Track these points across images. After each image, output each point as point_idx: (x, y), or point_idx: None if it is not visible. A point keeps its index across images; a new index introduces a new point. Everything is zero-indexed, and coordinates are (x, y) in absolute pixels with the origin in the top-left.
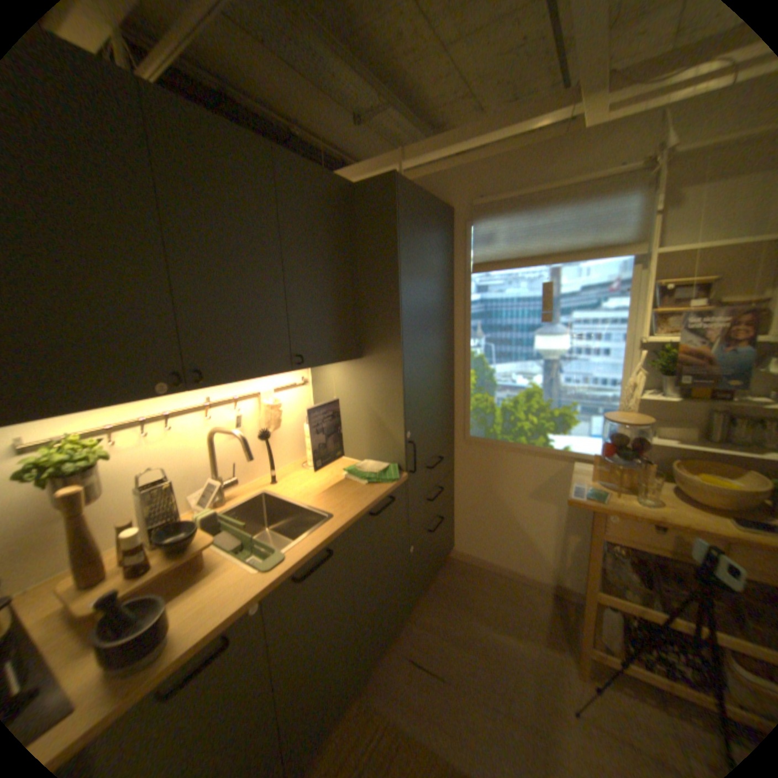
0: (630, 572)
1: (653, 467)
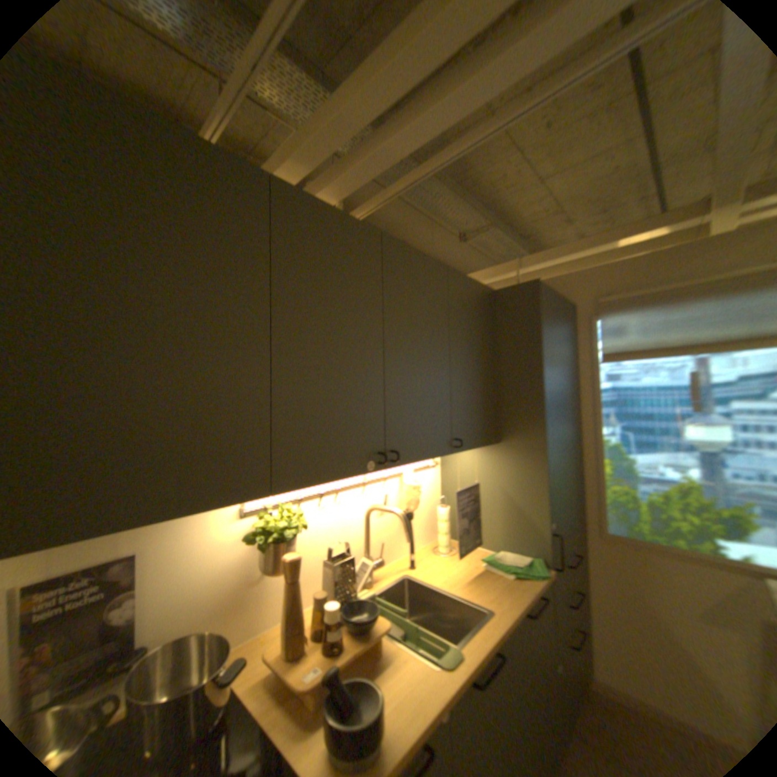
0: None
1: None
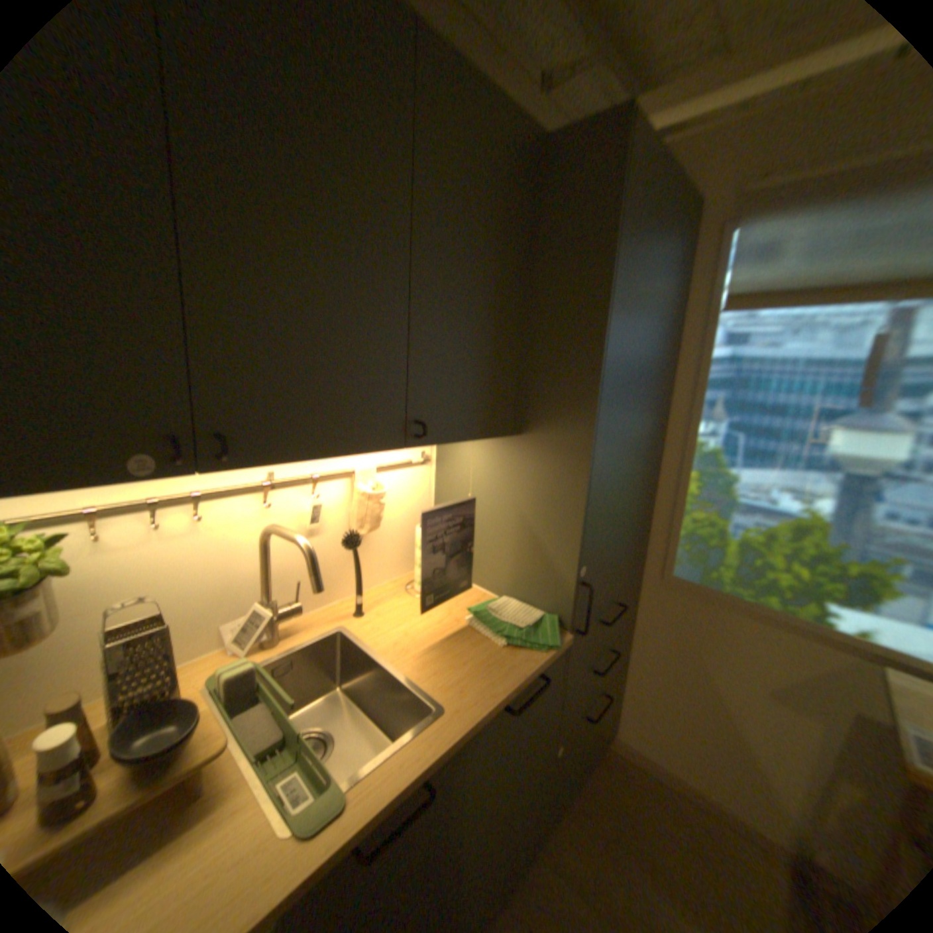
0: None
1: None
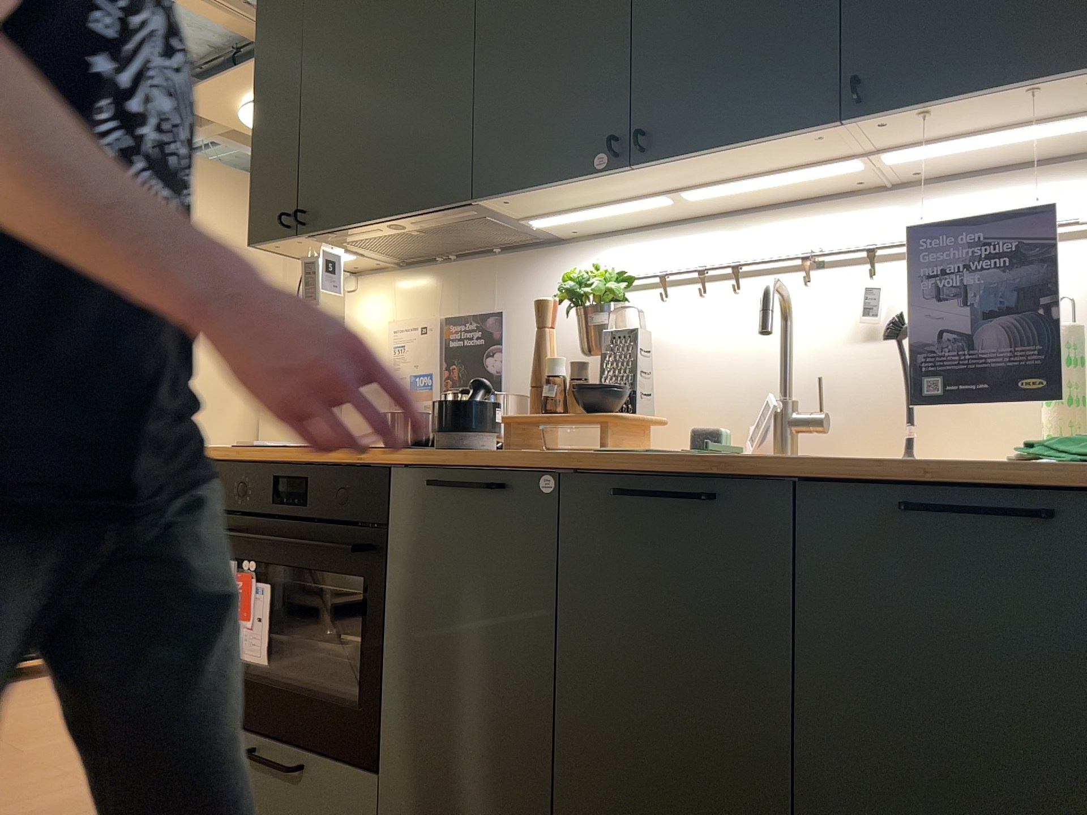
0: None
1: None
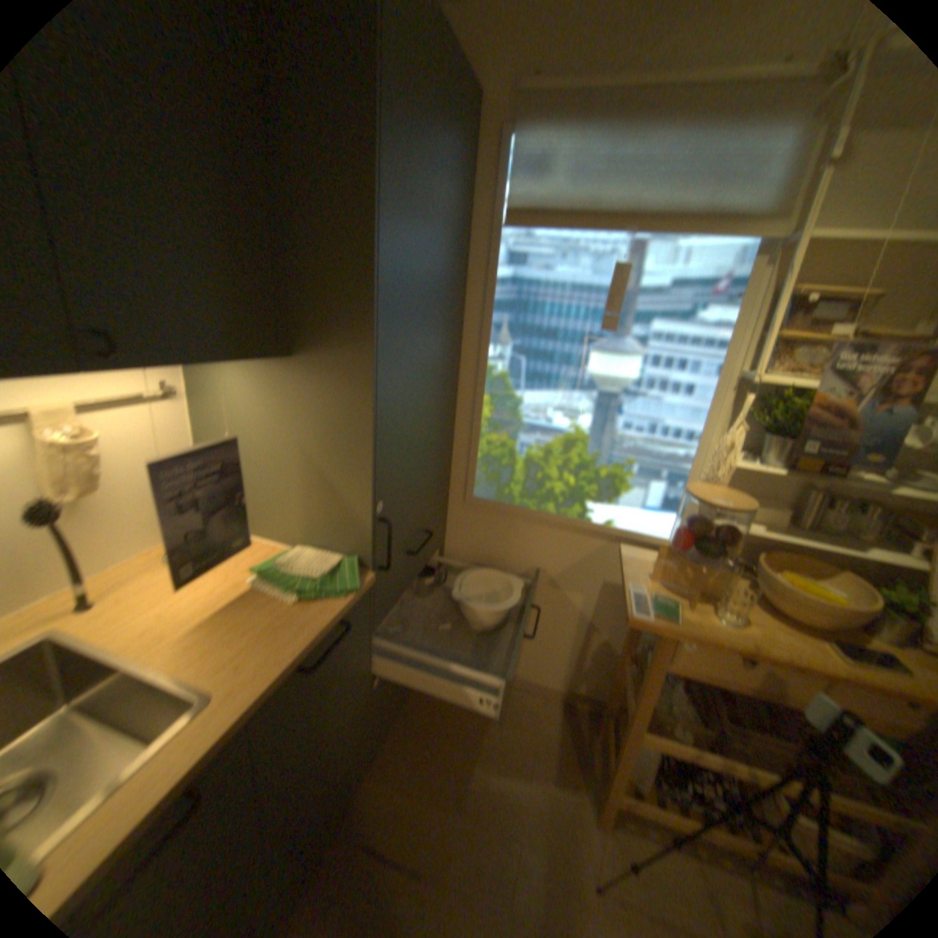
0: (682, 701)
1: (740, 567)
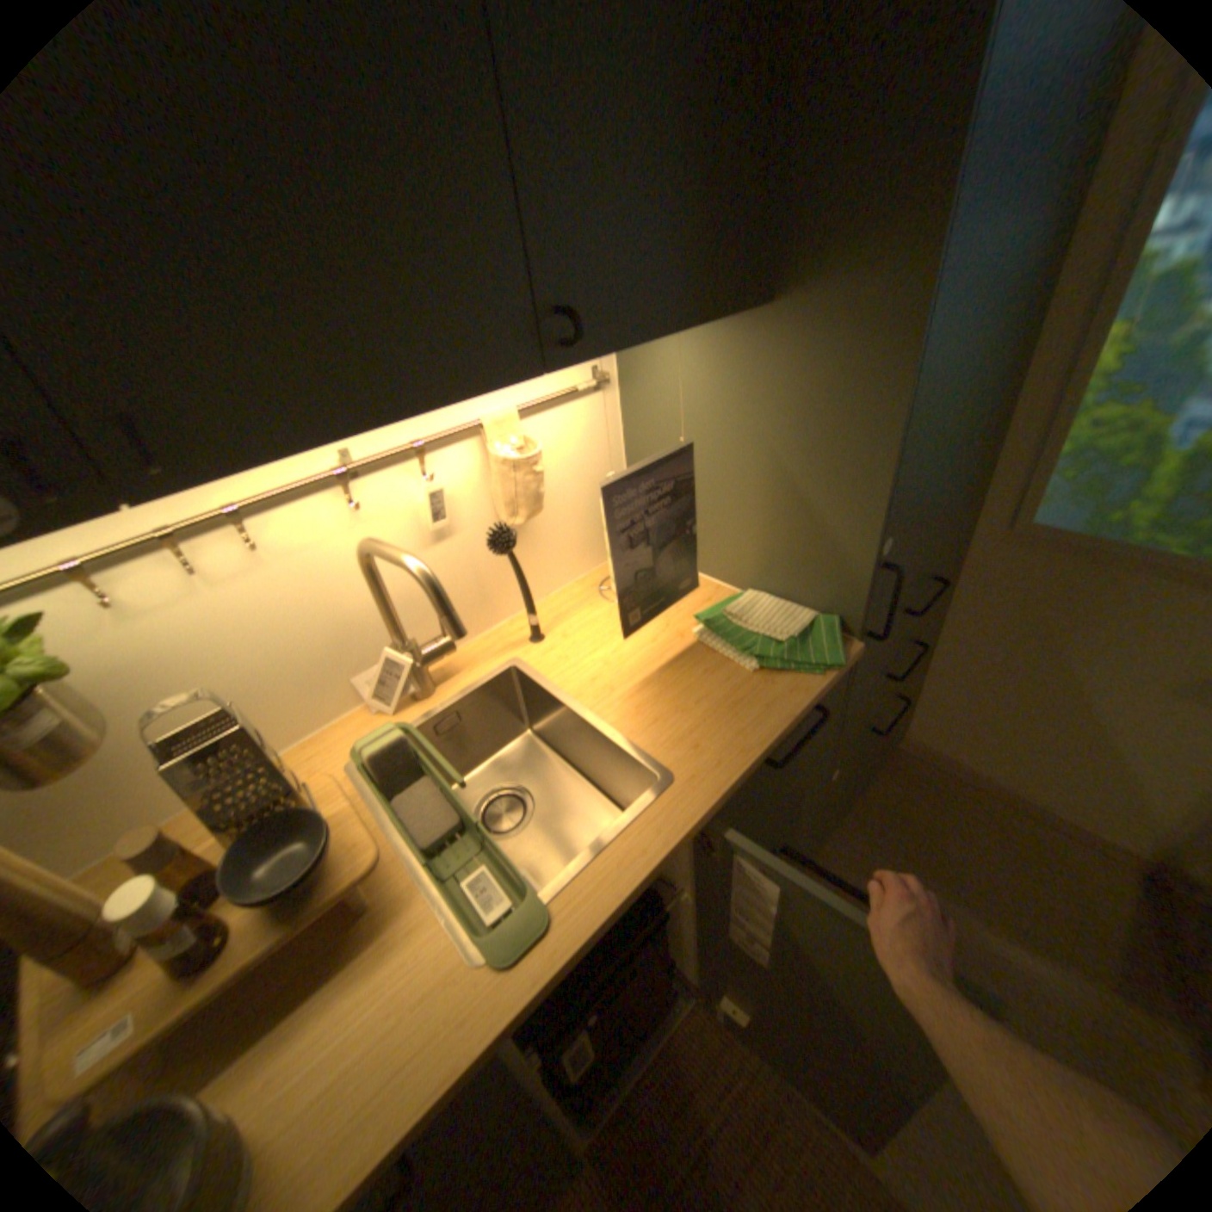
0: None
1: None
